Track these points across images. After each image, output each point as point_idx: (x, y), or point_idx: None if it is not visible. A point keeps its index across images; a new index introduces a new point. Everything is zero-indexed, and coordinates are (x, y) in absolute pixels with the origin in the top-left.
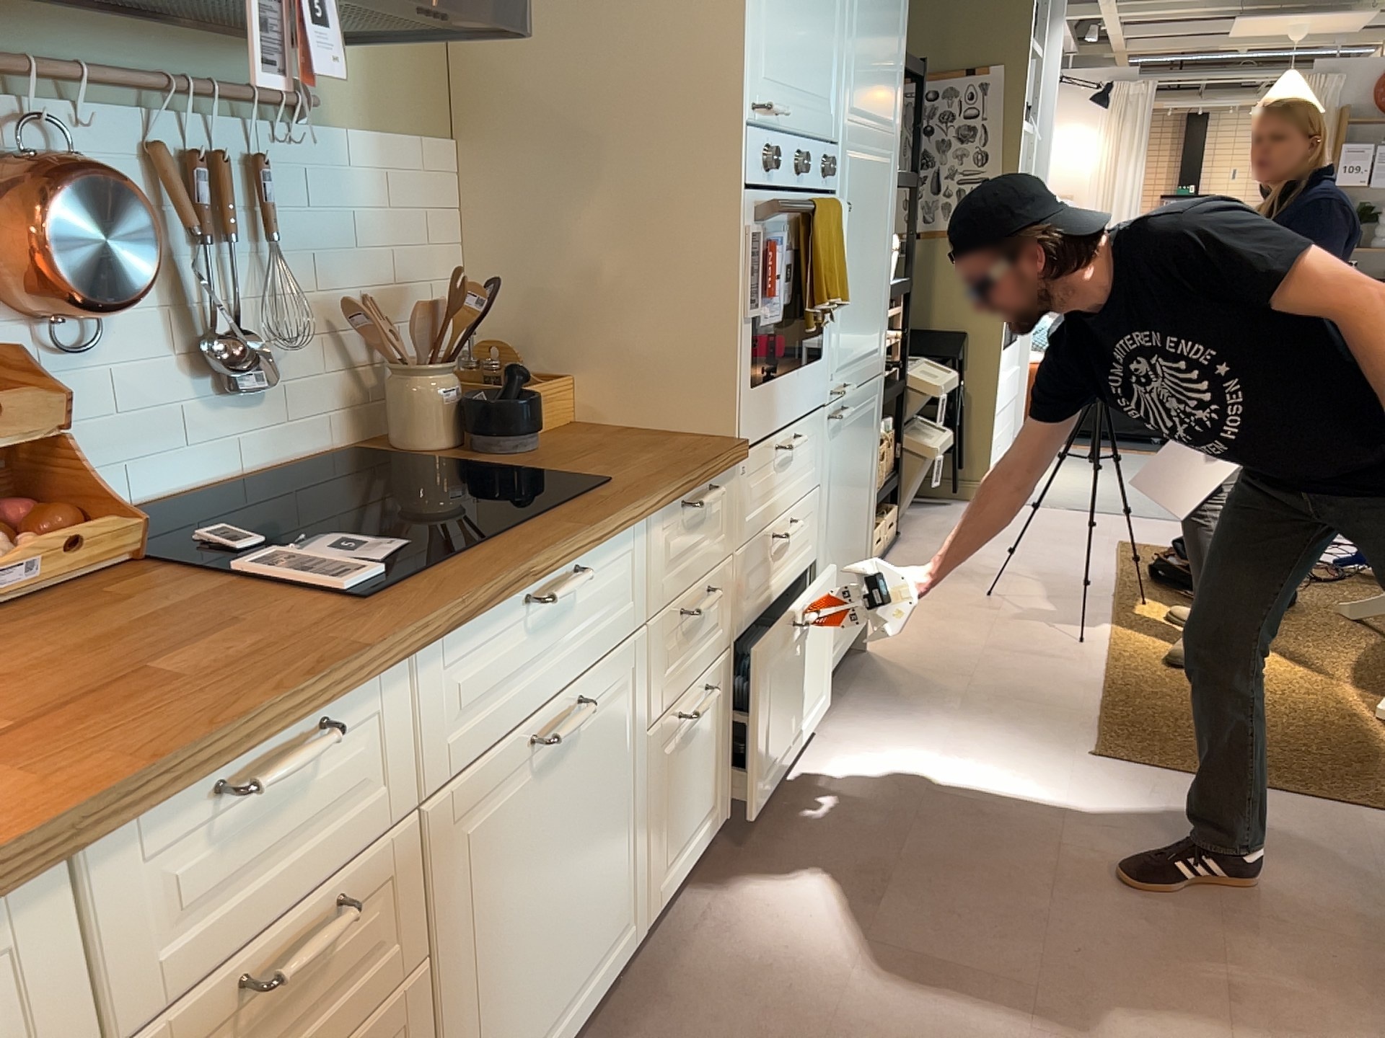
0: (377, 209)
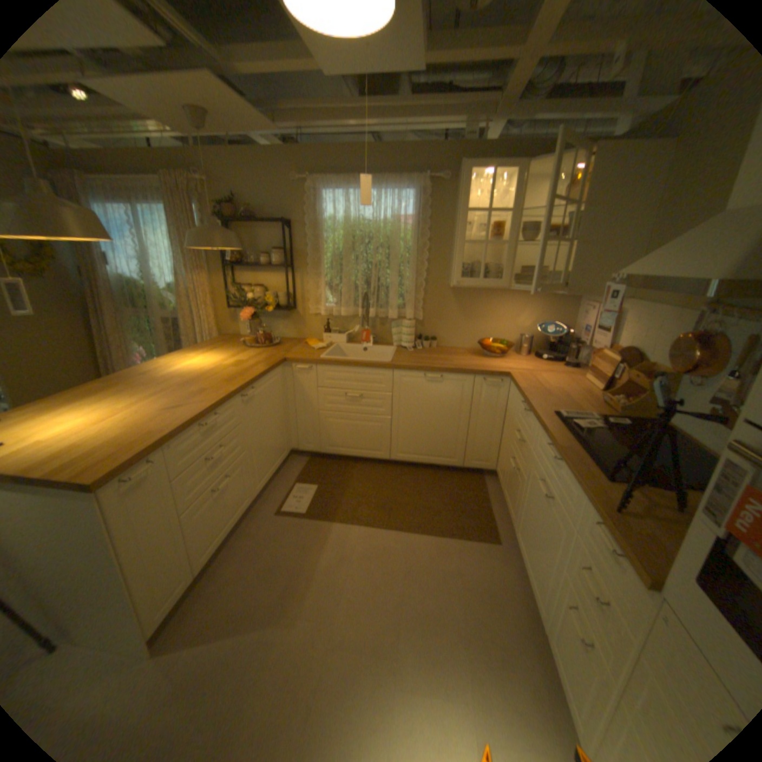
0: None
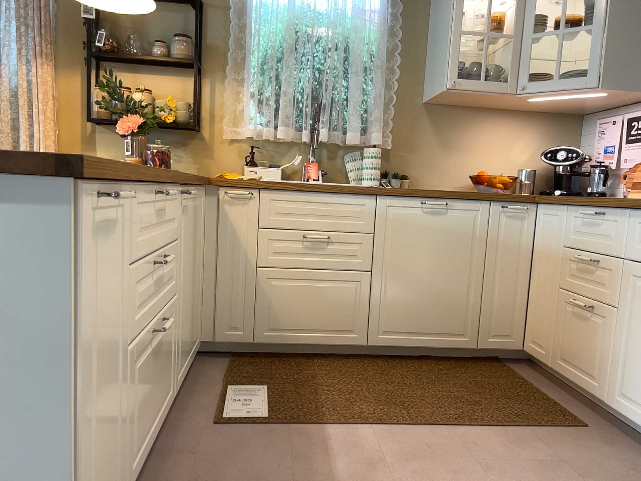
0: None
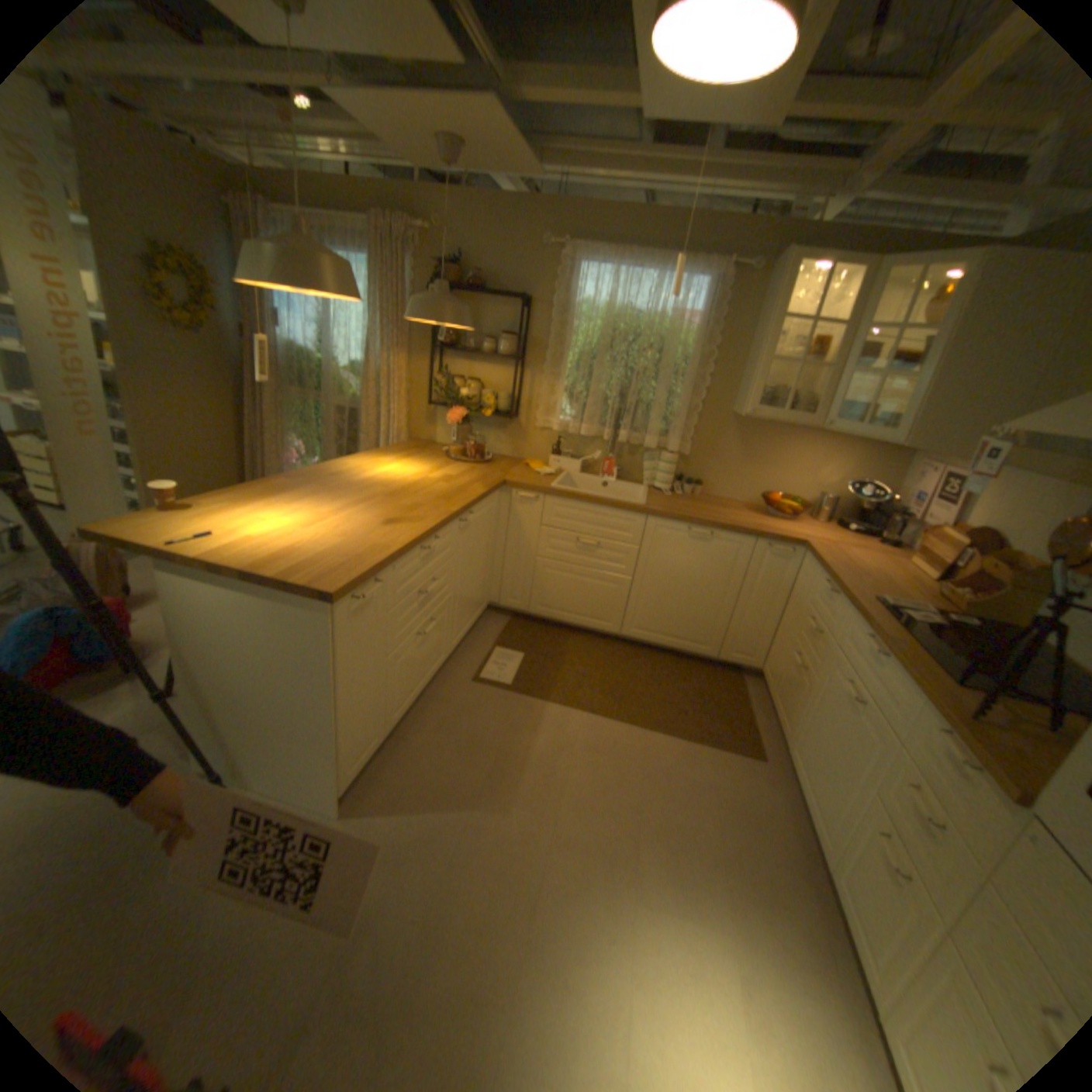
0: None
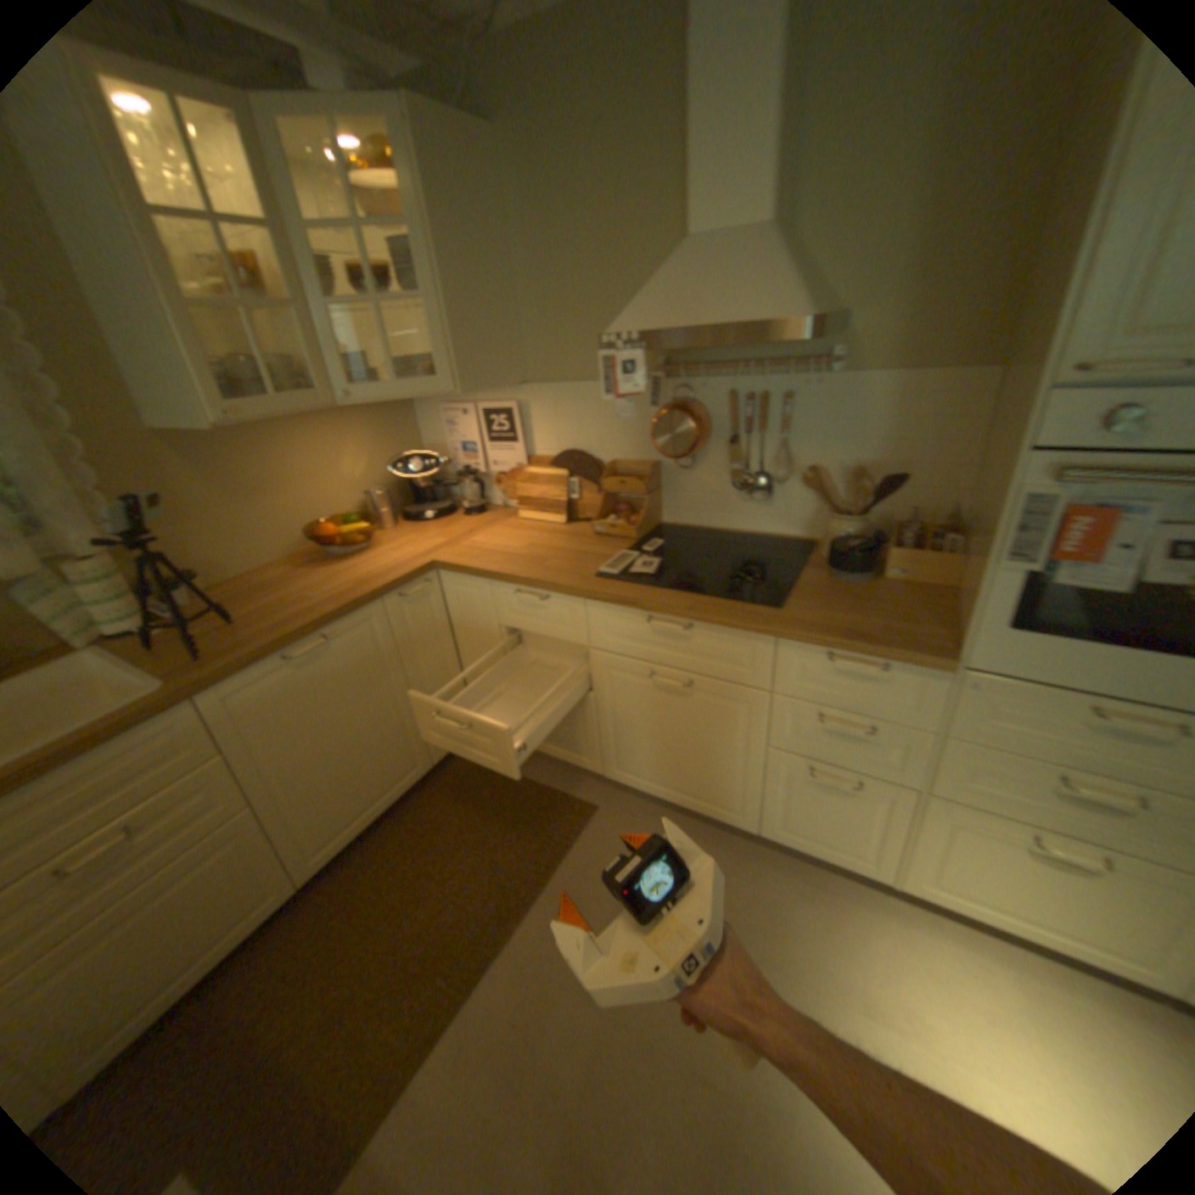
0: (888, 417)
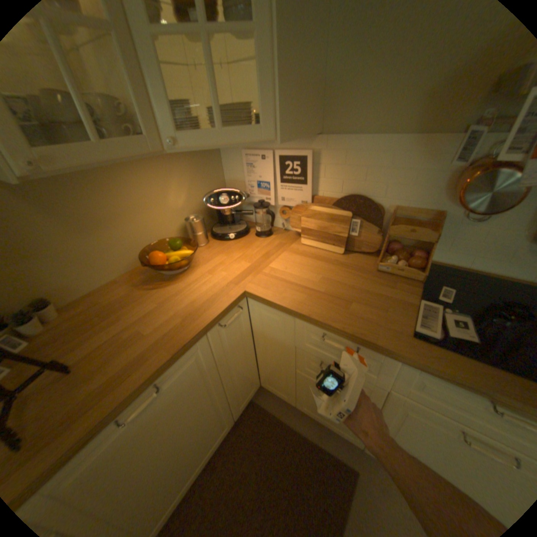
0: None
